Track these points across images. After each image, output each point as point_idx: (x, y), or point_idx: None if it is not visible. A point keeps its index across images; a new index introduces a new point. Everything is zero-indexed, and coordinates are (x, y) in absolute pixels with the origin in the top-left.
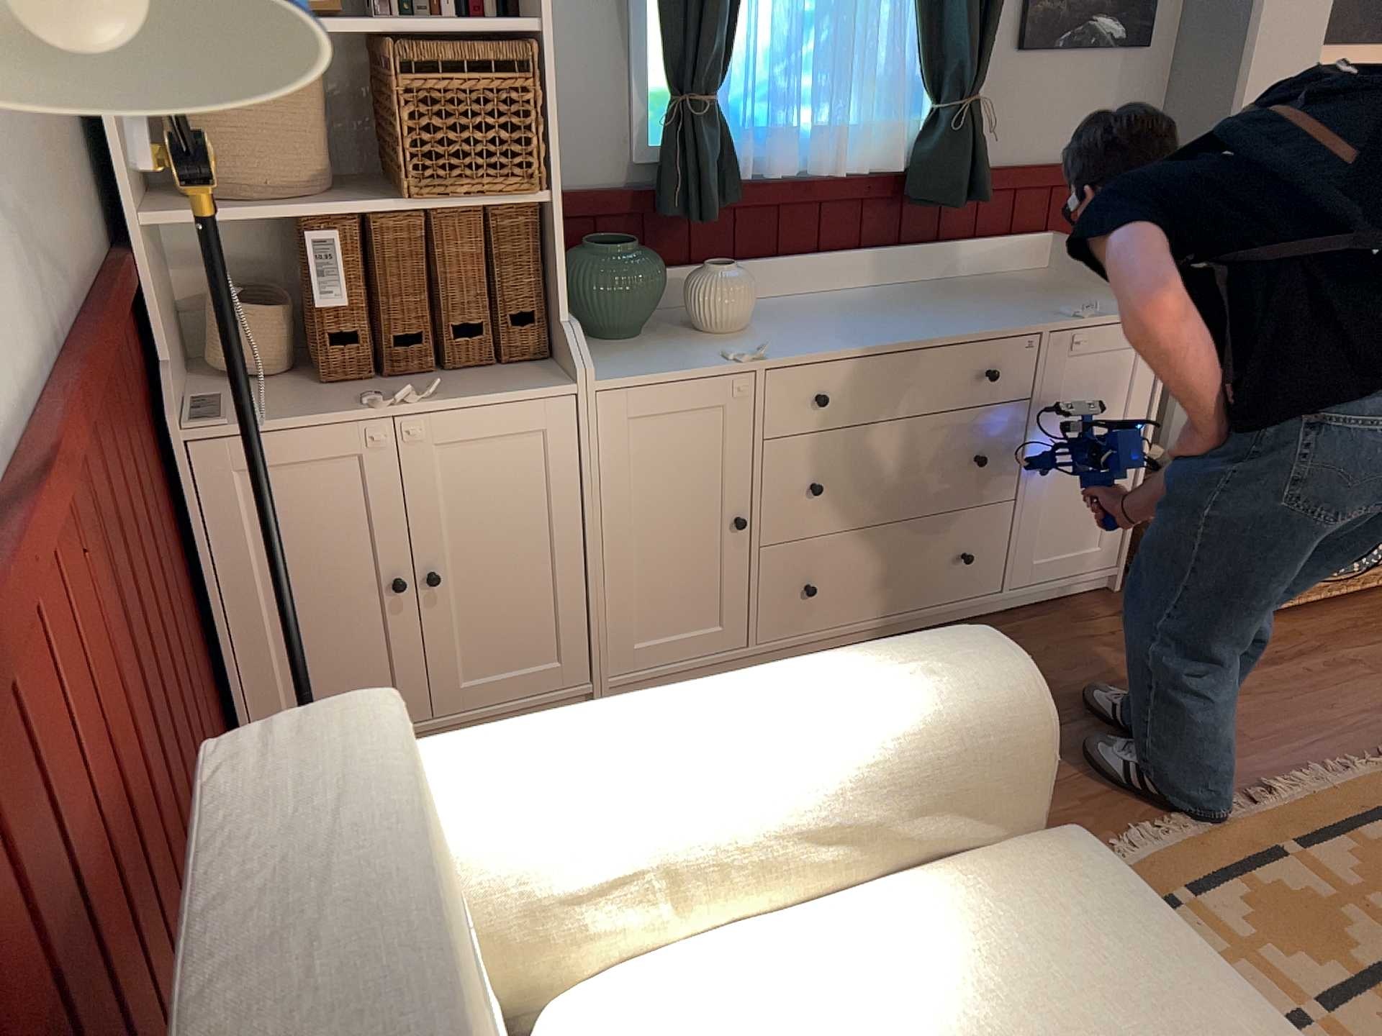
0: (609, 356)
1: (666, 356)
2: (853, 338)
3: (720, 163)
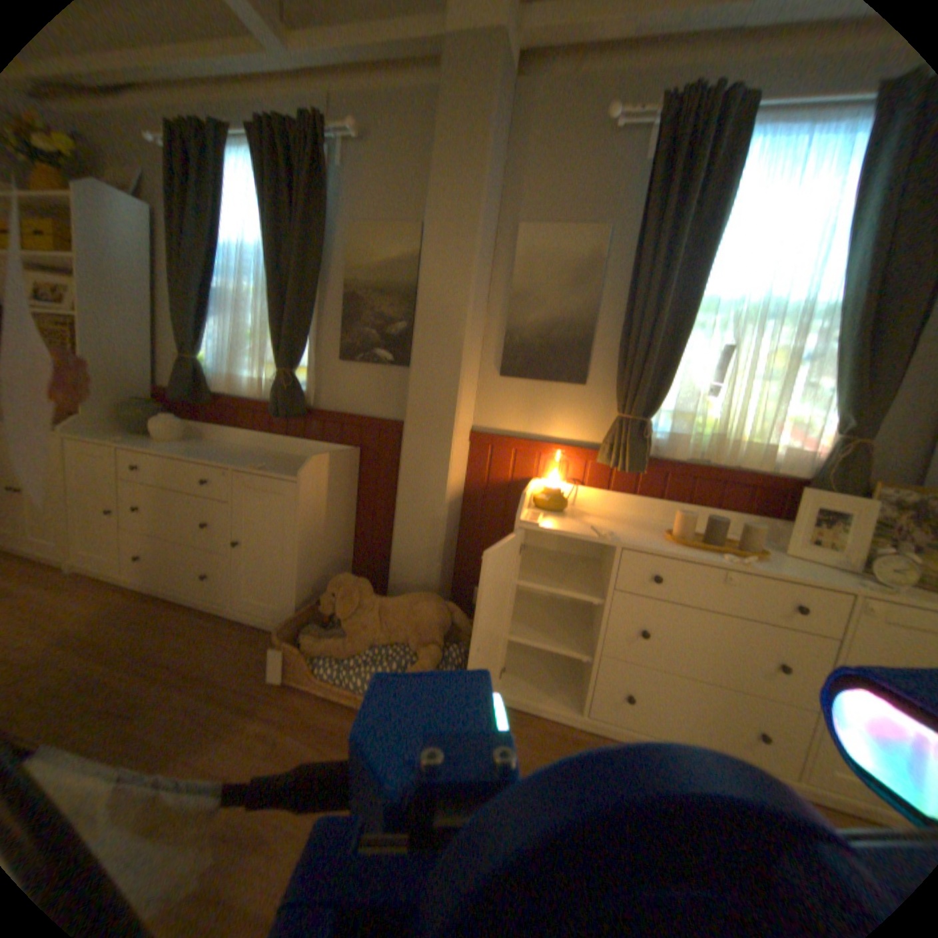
0: (106, 435)
1: (111, 438)
2: (167, 450)
3: (189, 381)
